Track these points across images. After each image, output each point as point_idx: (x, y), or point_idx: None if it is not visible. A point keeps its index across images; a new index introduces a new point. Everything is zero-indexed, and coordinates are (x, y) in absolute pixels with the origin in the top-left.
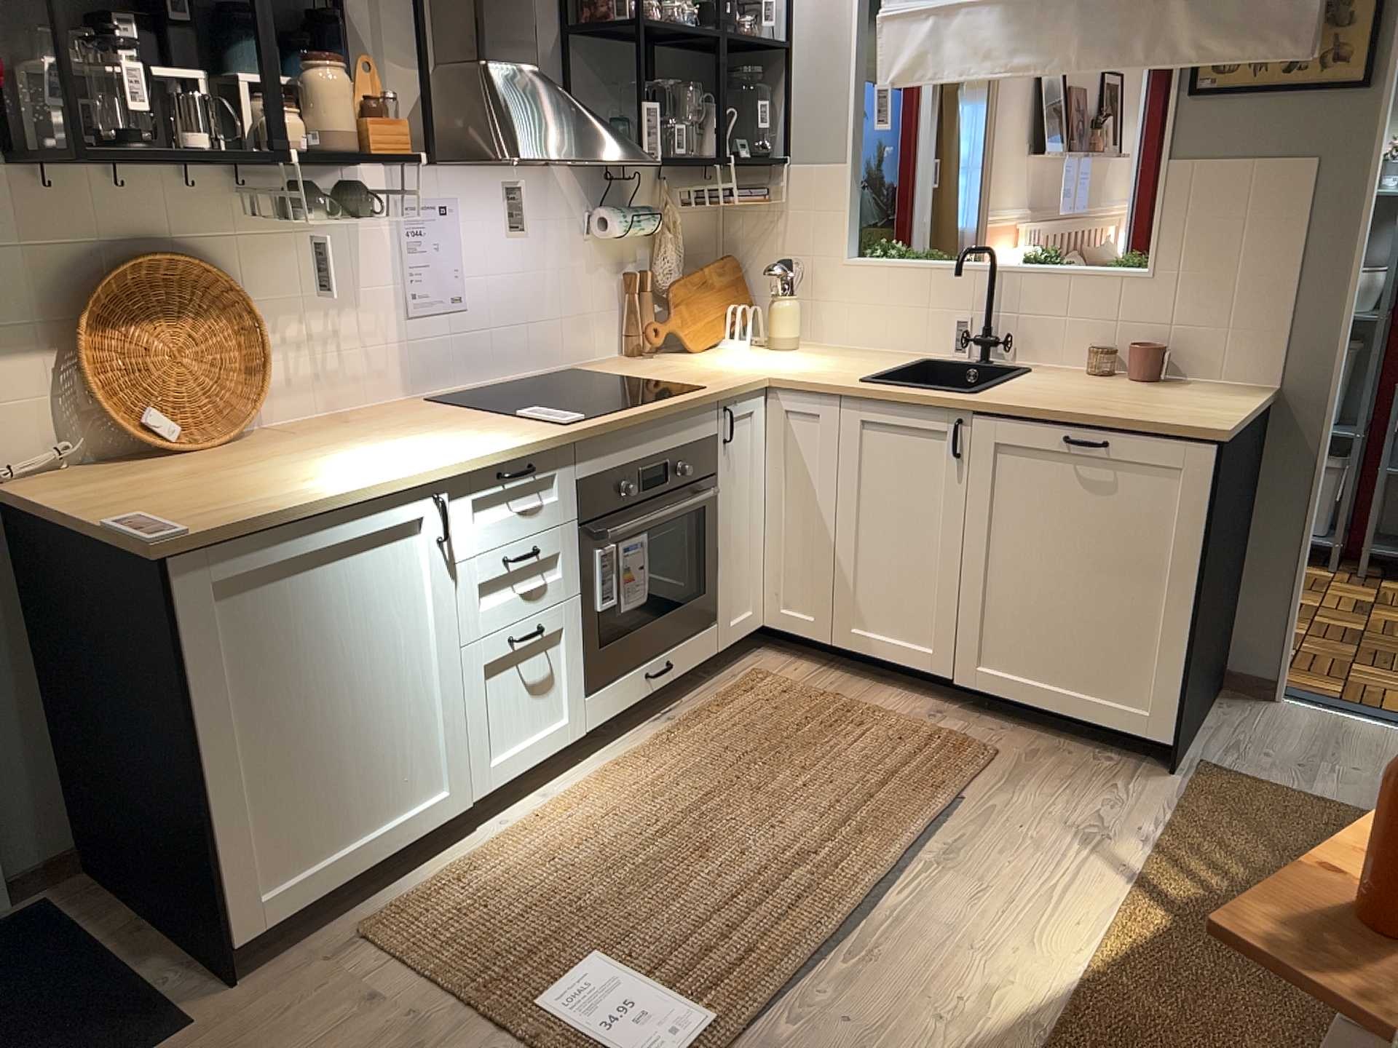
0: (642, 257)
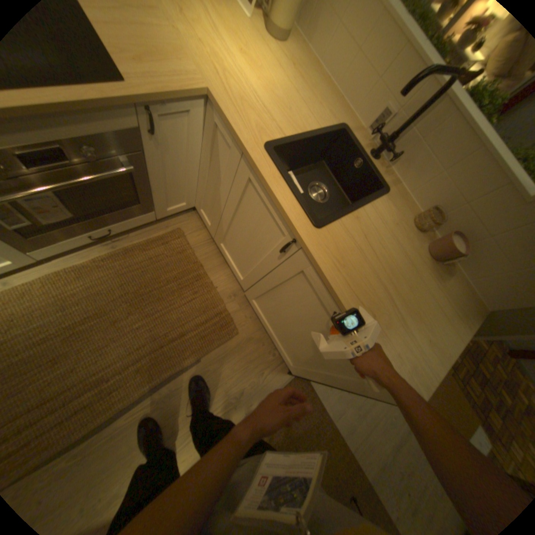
0: None
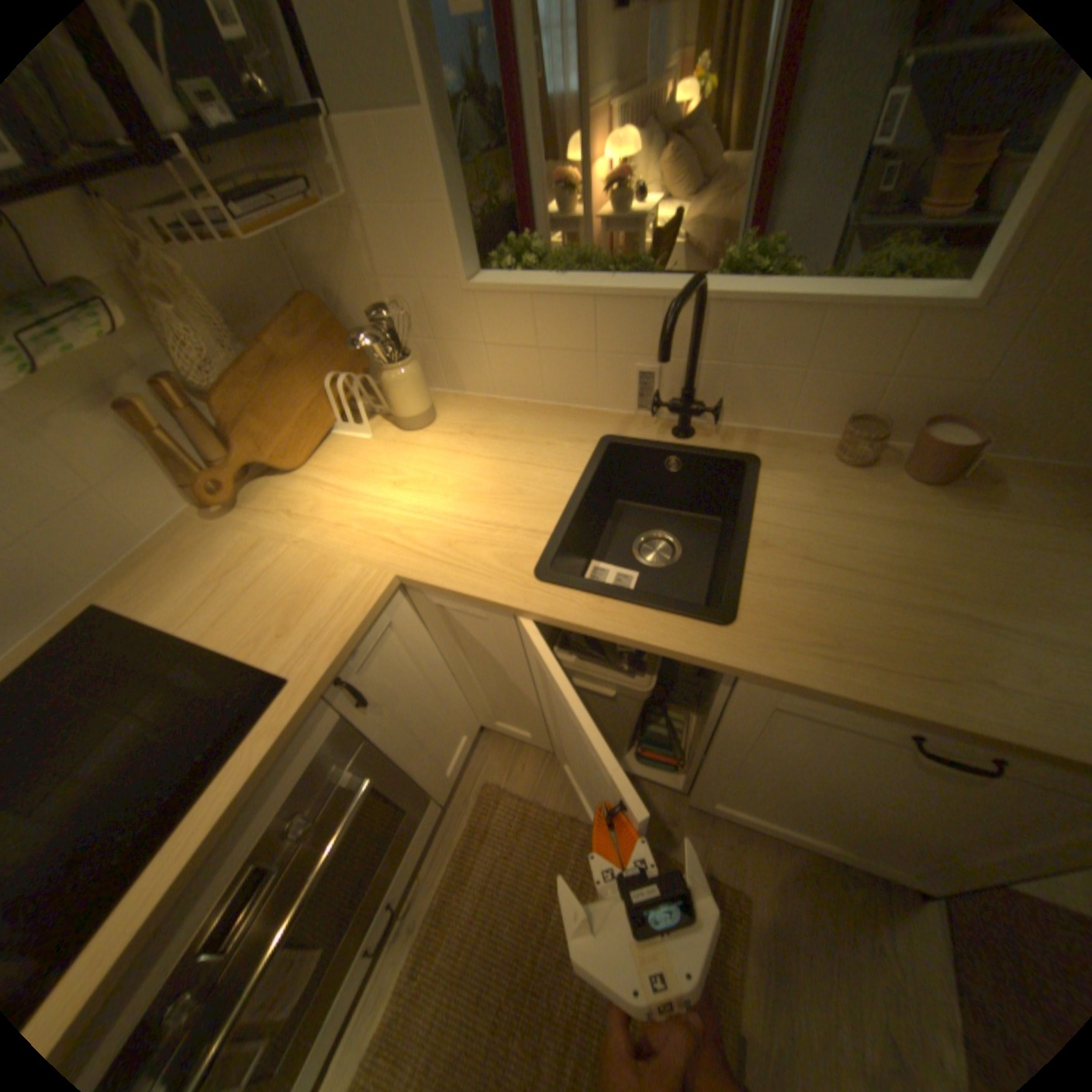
0: (140, 349)
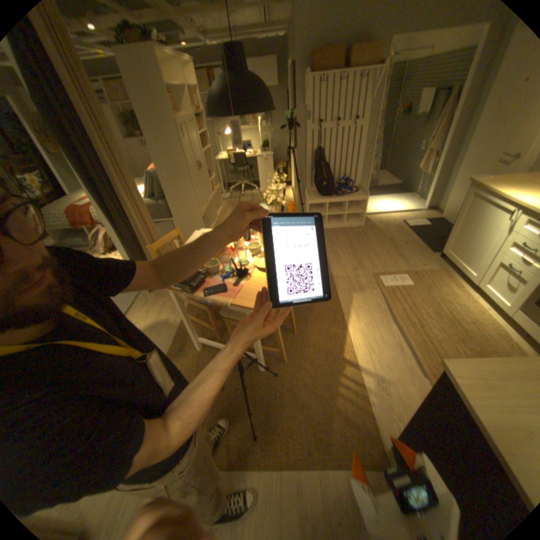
0: None
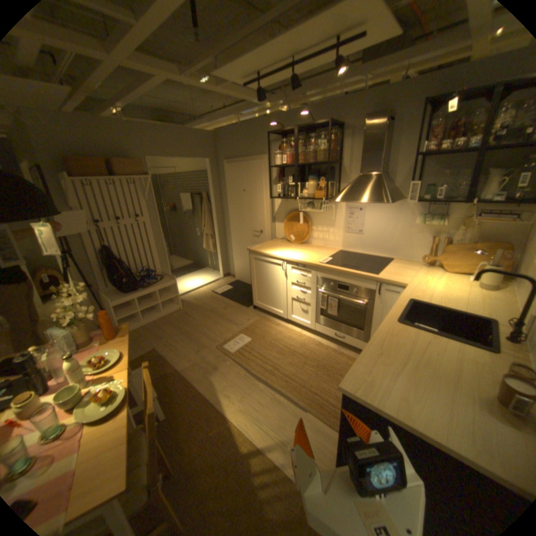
0: (452, 232)
